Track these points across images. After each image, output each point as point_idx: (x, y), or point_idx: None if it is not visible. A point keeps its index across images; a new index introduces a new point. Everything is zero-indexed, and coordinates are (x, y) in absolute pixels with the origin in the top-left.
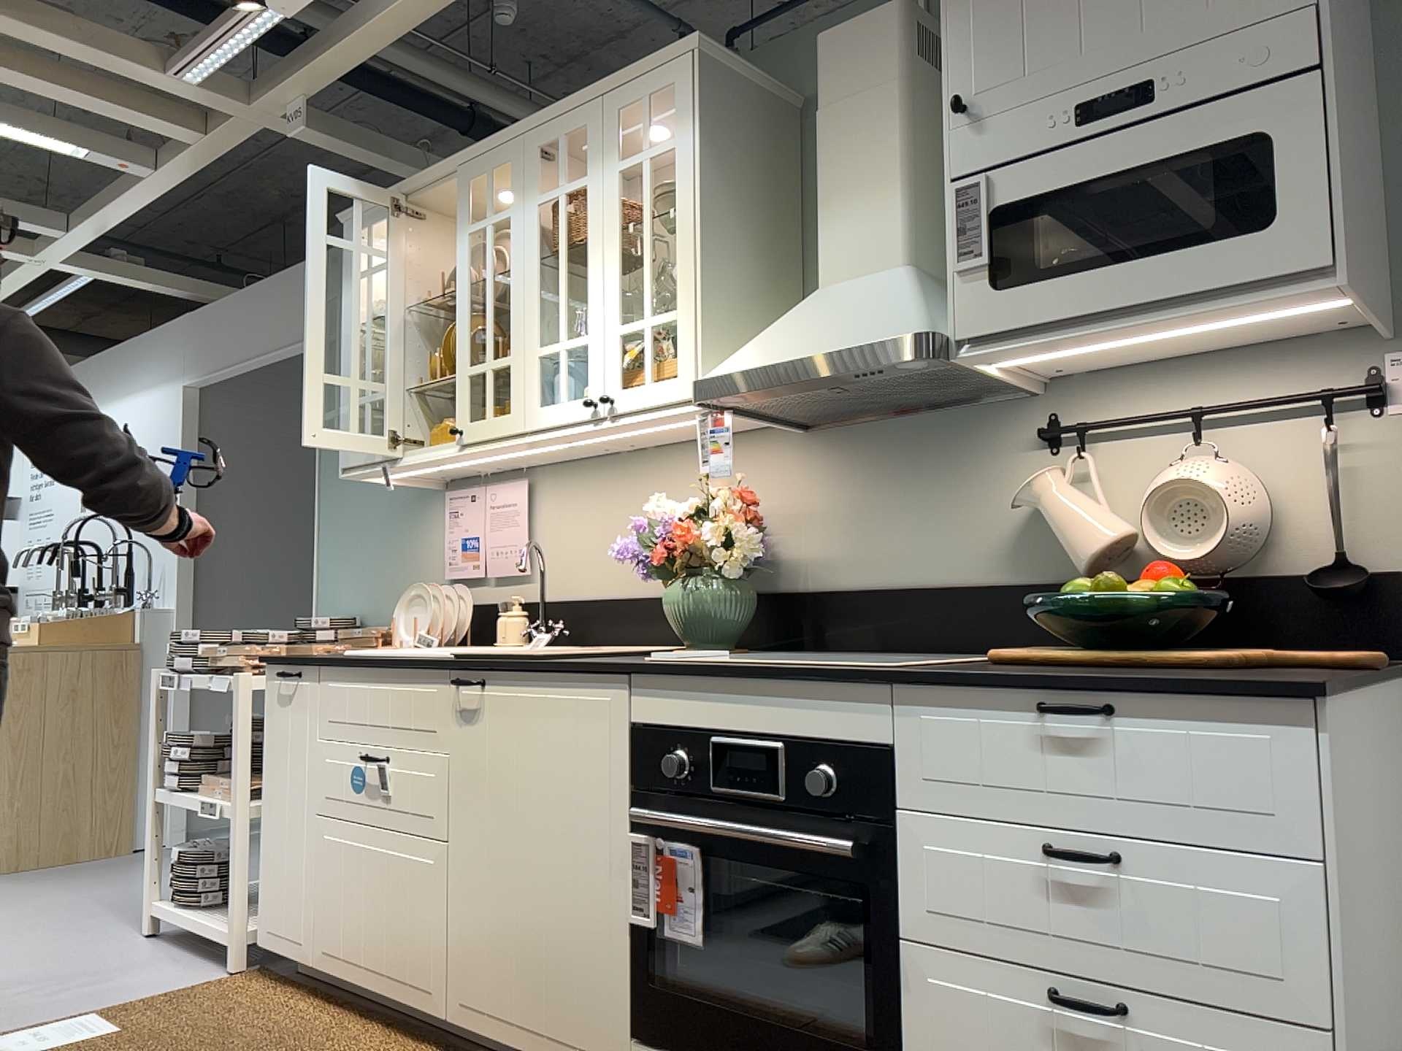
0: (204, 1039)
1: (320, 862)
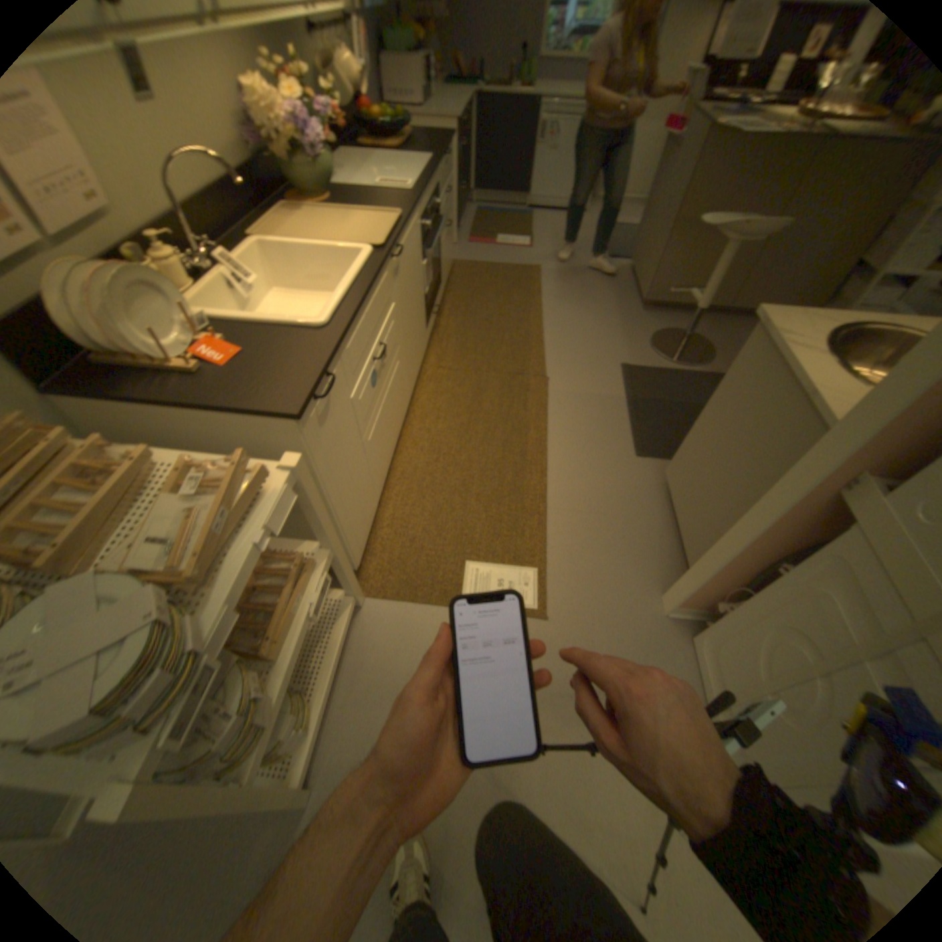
0: (447, 516)
1: (372, 455)
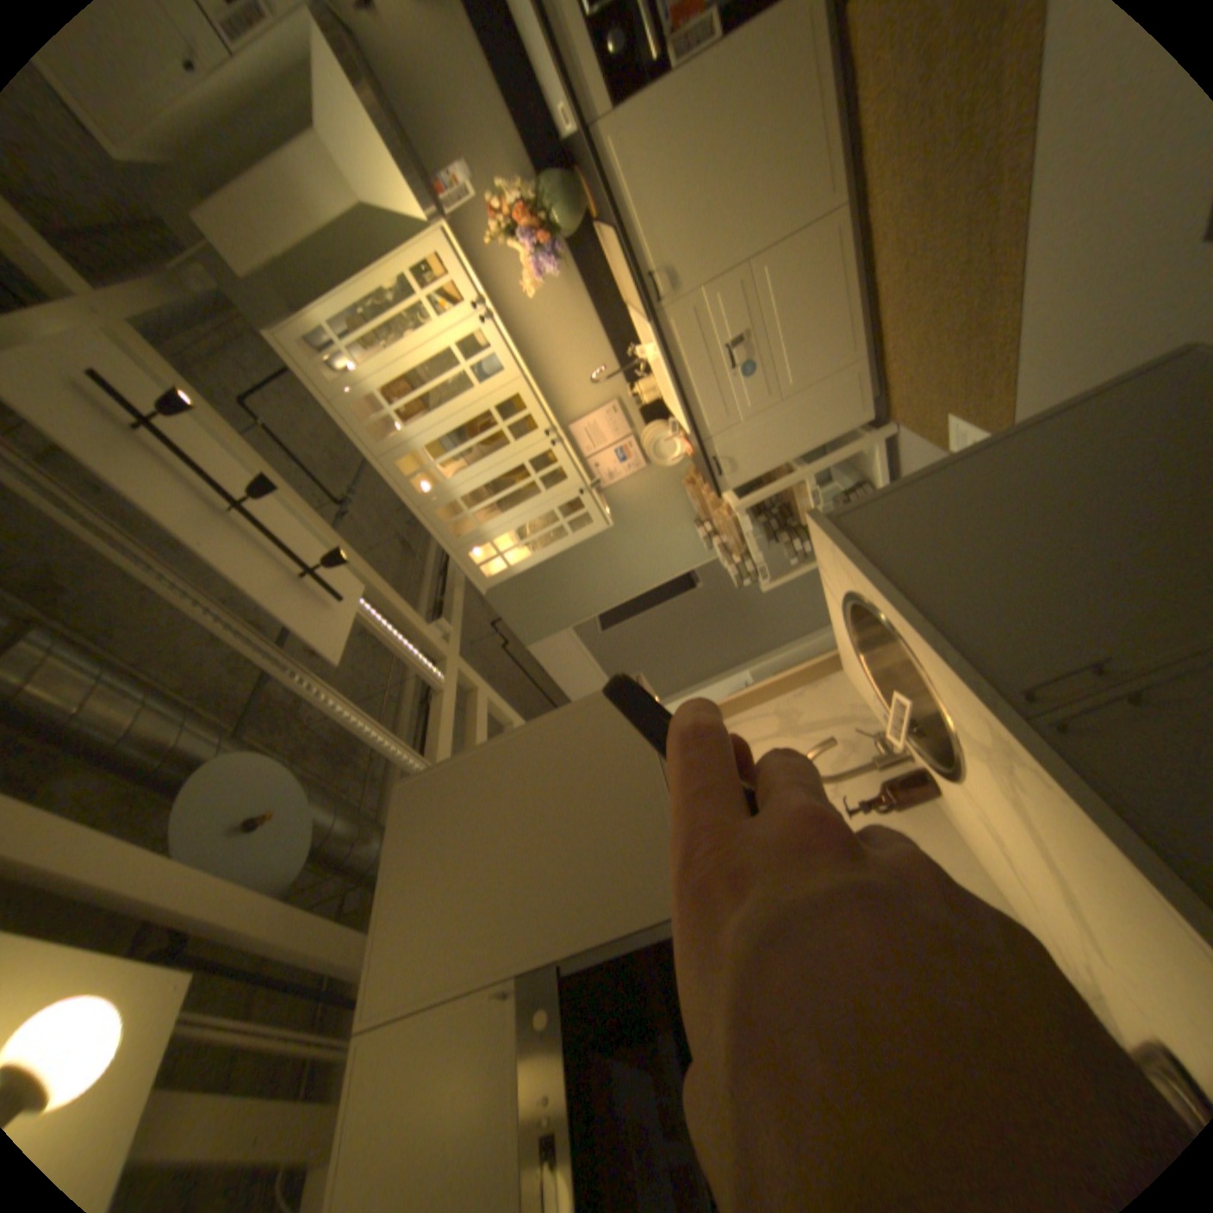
0: (932, 352)
1: (810, 376)
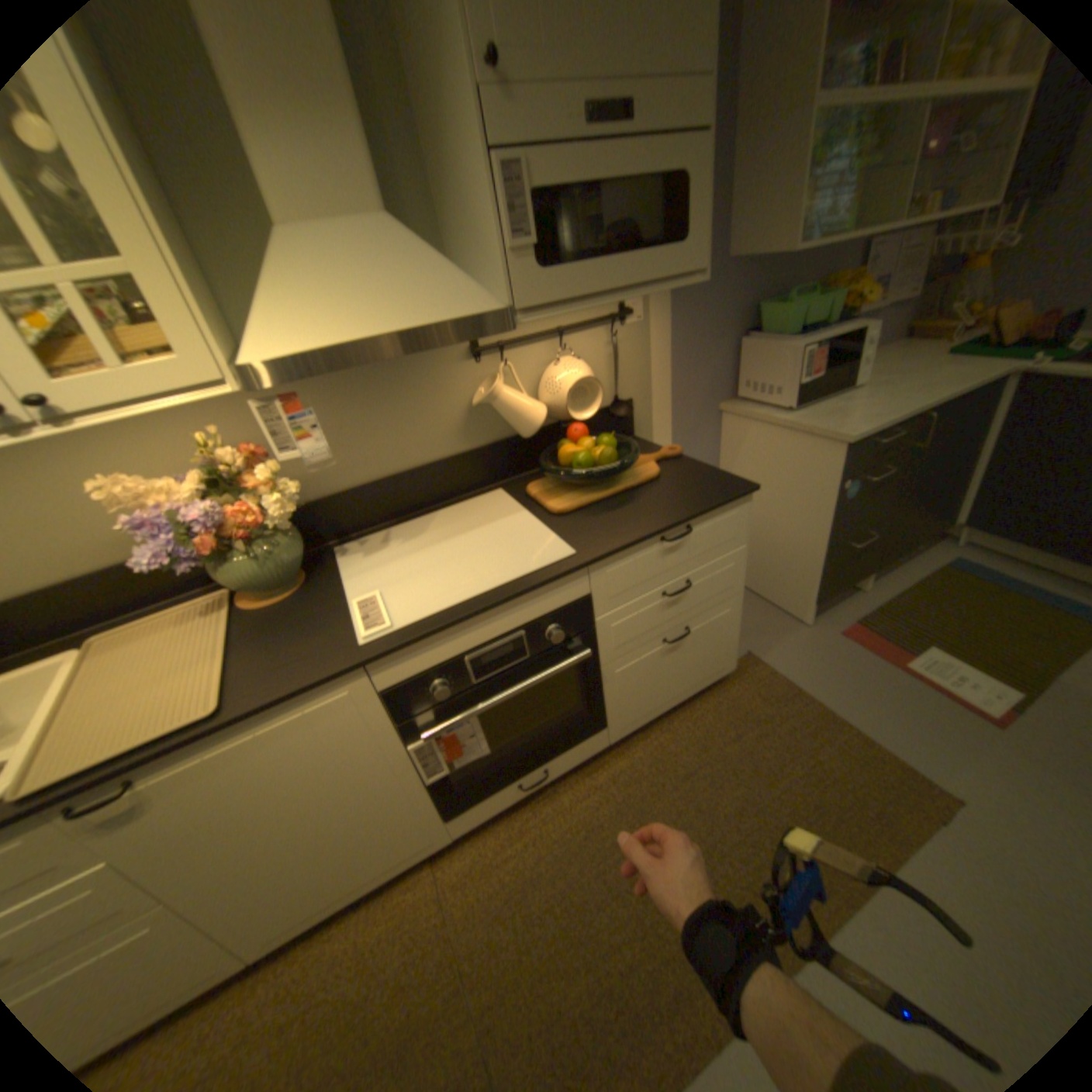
0: None
1: None
